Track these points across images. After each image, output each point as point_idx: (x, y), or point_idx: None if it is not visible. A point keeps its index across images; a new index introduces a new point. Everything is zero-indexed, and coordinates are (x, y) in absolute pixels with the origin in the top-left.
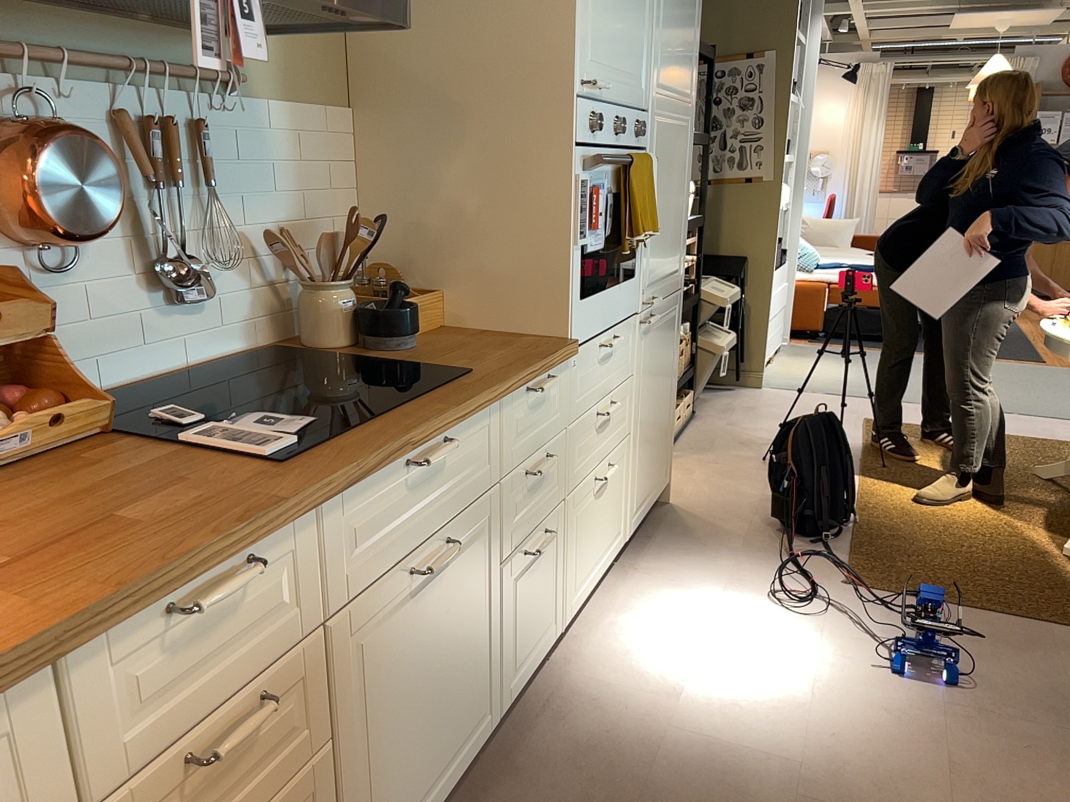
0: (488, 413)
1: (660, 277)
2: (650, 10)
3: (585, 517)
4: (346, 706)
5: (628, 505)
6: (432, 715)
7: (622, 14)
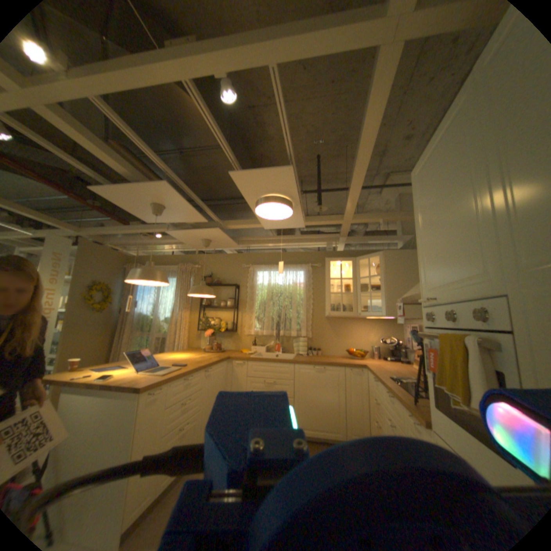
0: (401, 405)
1: None
2: (481, 212)
3: None
4: (384, 429)
5: None
6: None
7: (444, 249)
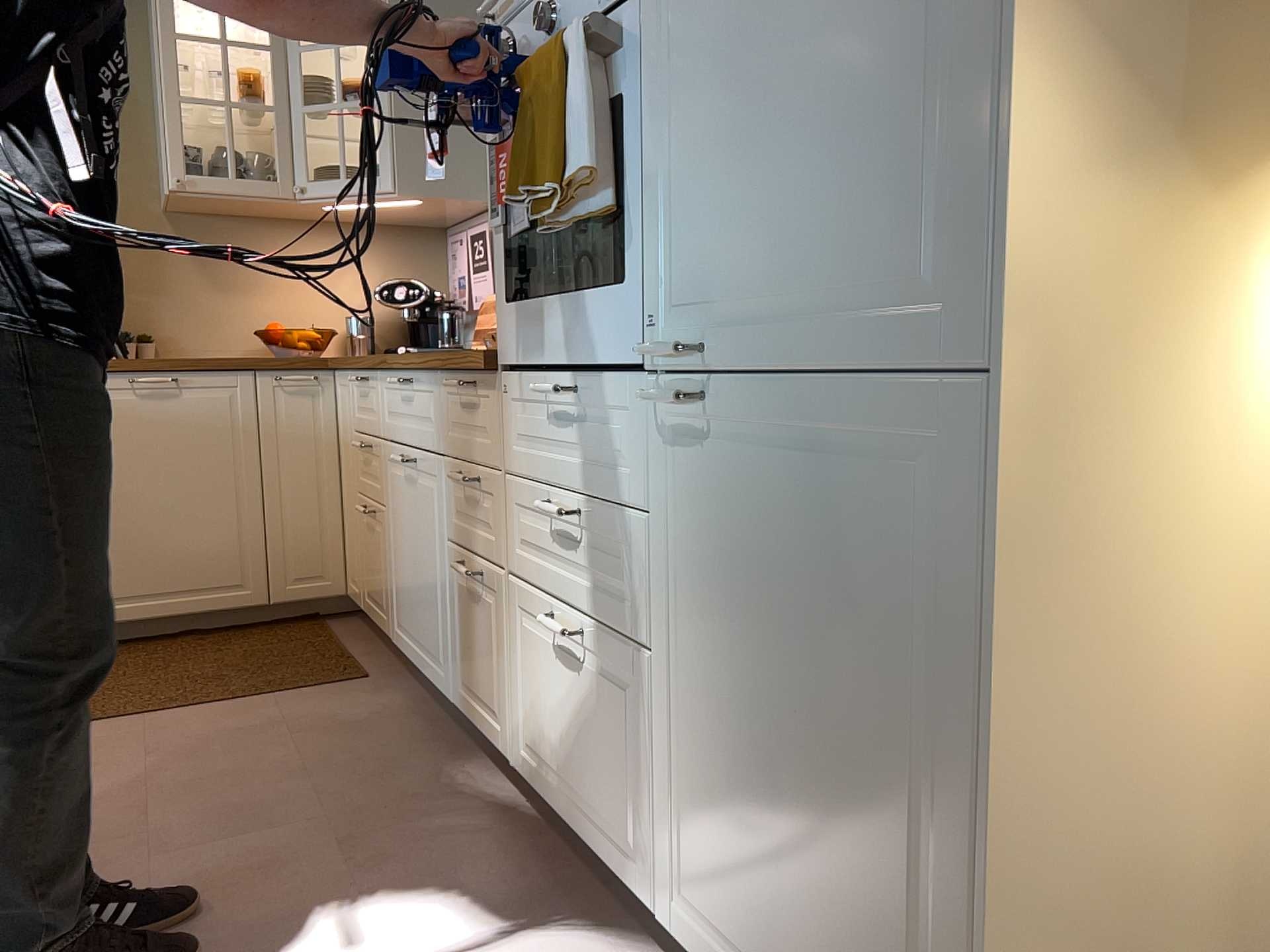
0: (432, 381)
1: (757, 295)
2: None
3: (540, 660)
4: (387, 500)
5: (665, 851)
6: (414, 587)
7: None
